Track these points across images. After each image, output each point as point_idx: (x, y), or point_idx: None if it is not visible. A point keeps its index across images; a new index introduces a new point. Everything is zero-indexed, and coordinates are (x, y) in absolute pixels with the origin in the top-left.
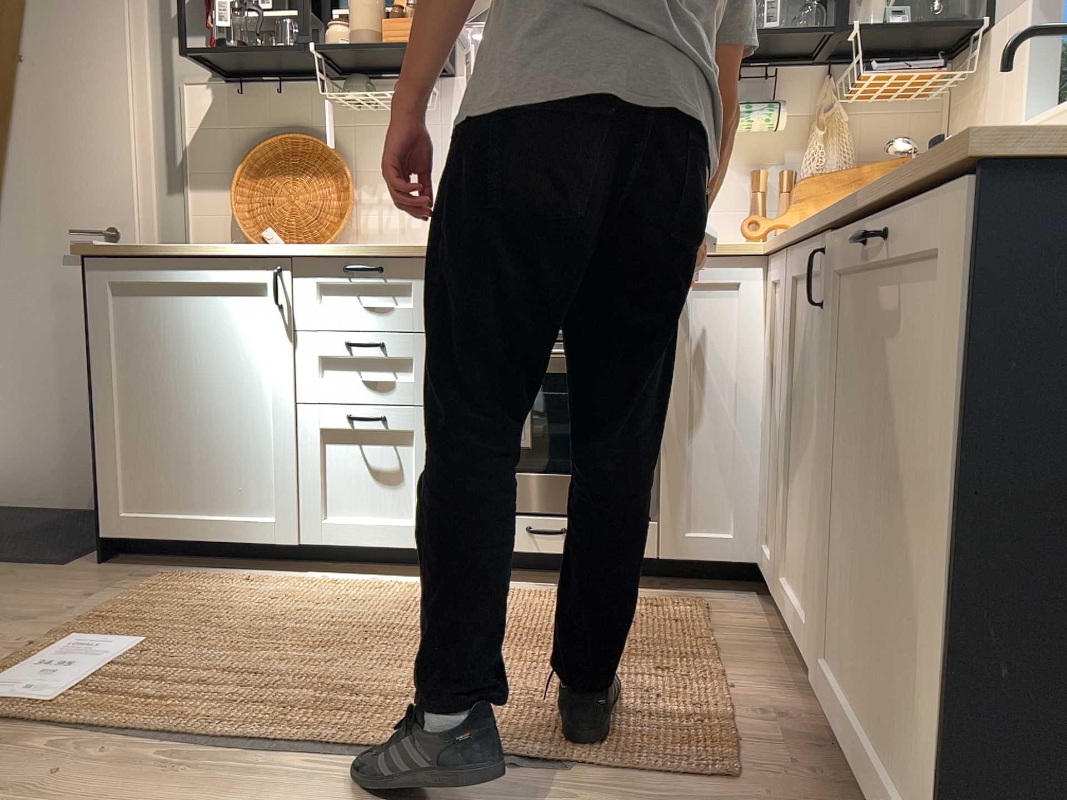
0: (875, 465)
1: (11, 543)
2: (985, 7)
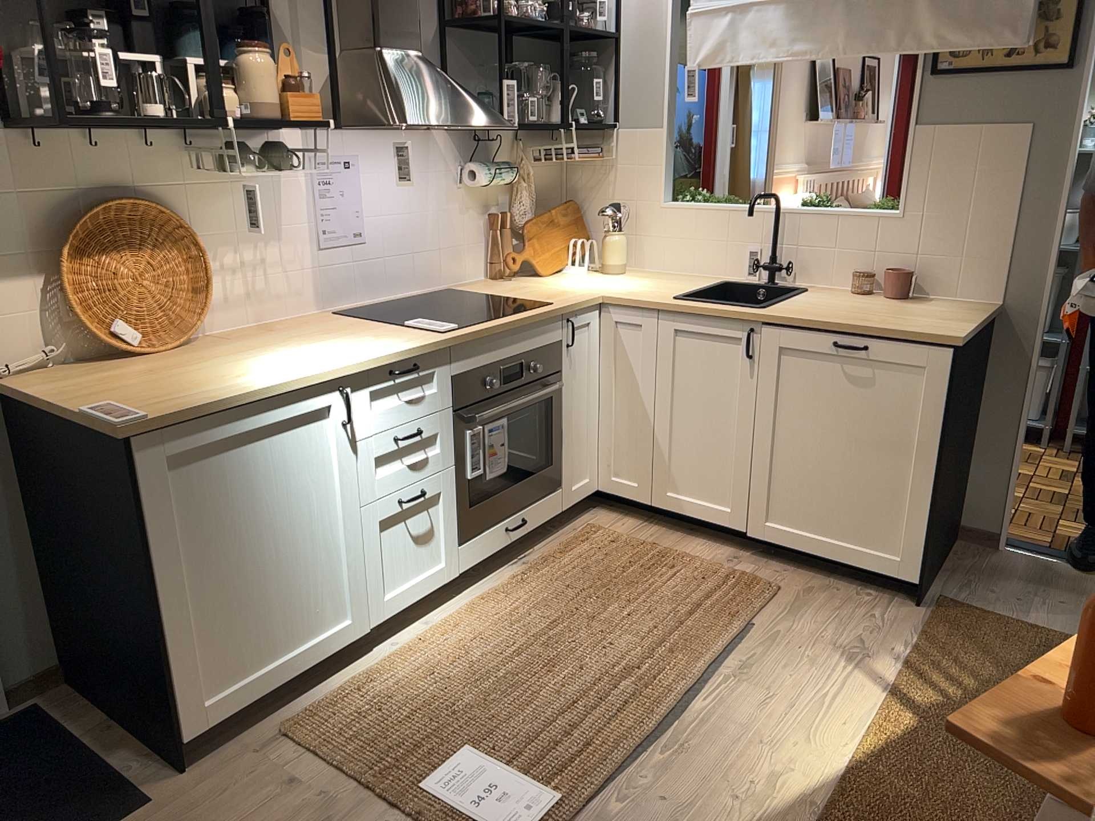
0: (826, 433)
1: None
2: (617, 114)
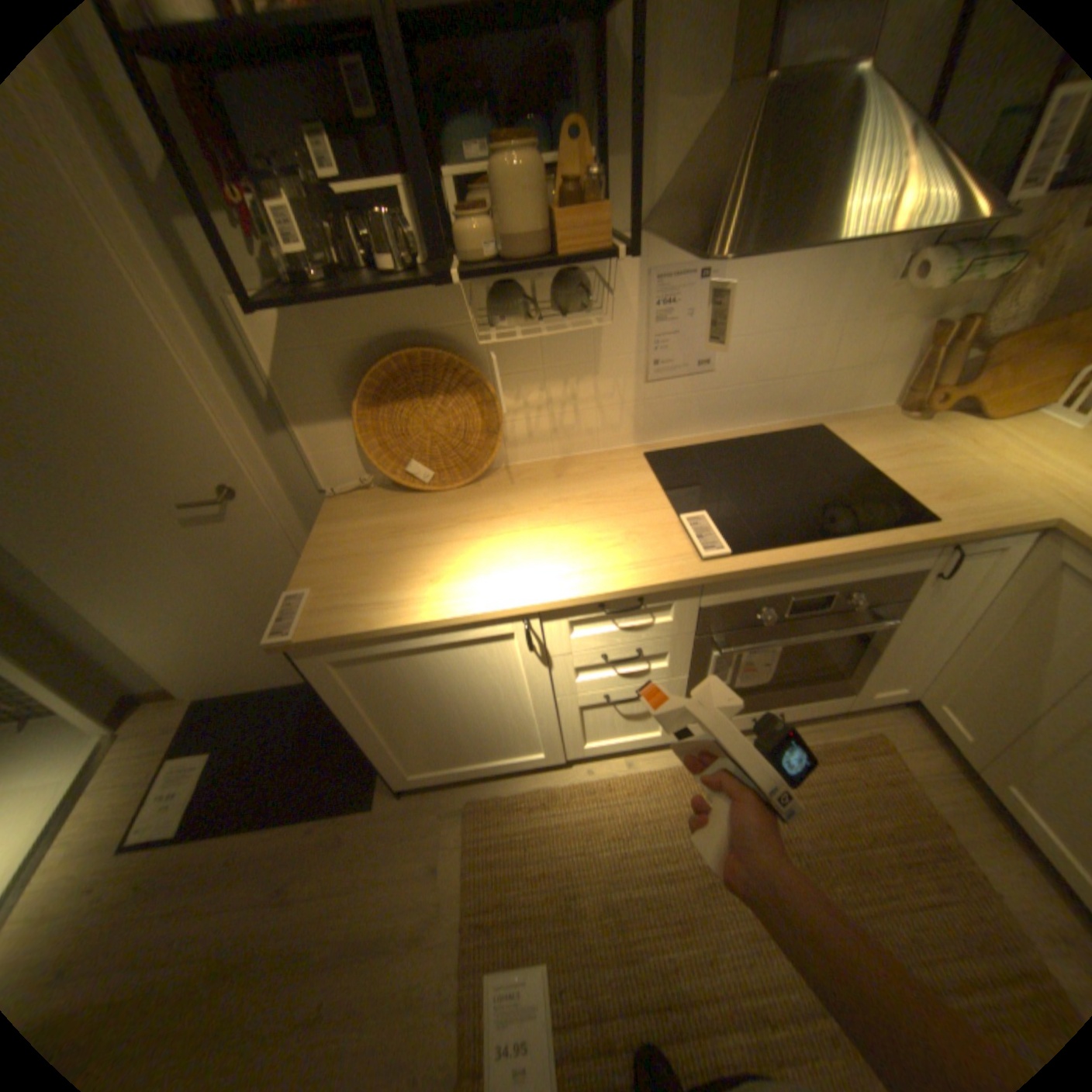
0: None
1: (296, 773)
2: None
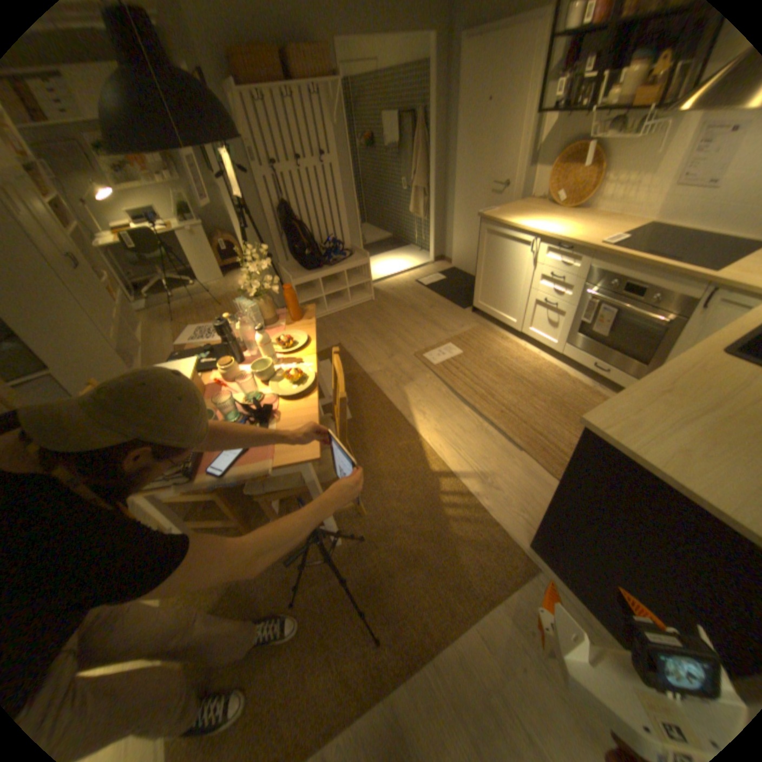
0: None
1: (457, 293)
2: None
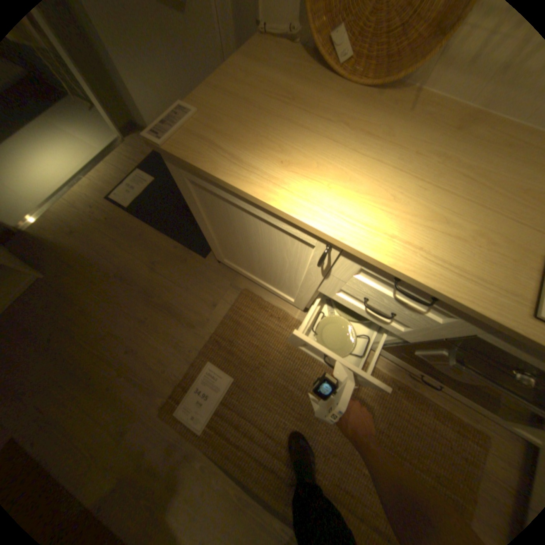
0: None
1: (184, 217)
2: None
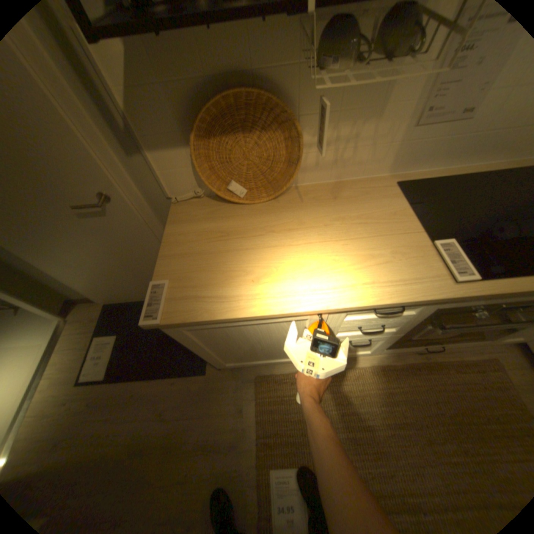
0: None
1: (163, 351)
2: None
